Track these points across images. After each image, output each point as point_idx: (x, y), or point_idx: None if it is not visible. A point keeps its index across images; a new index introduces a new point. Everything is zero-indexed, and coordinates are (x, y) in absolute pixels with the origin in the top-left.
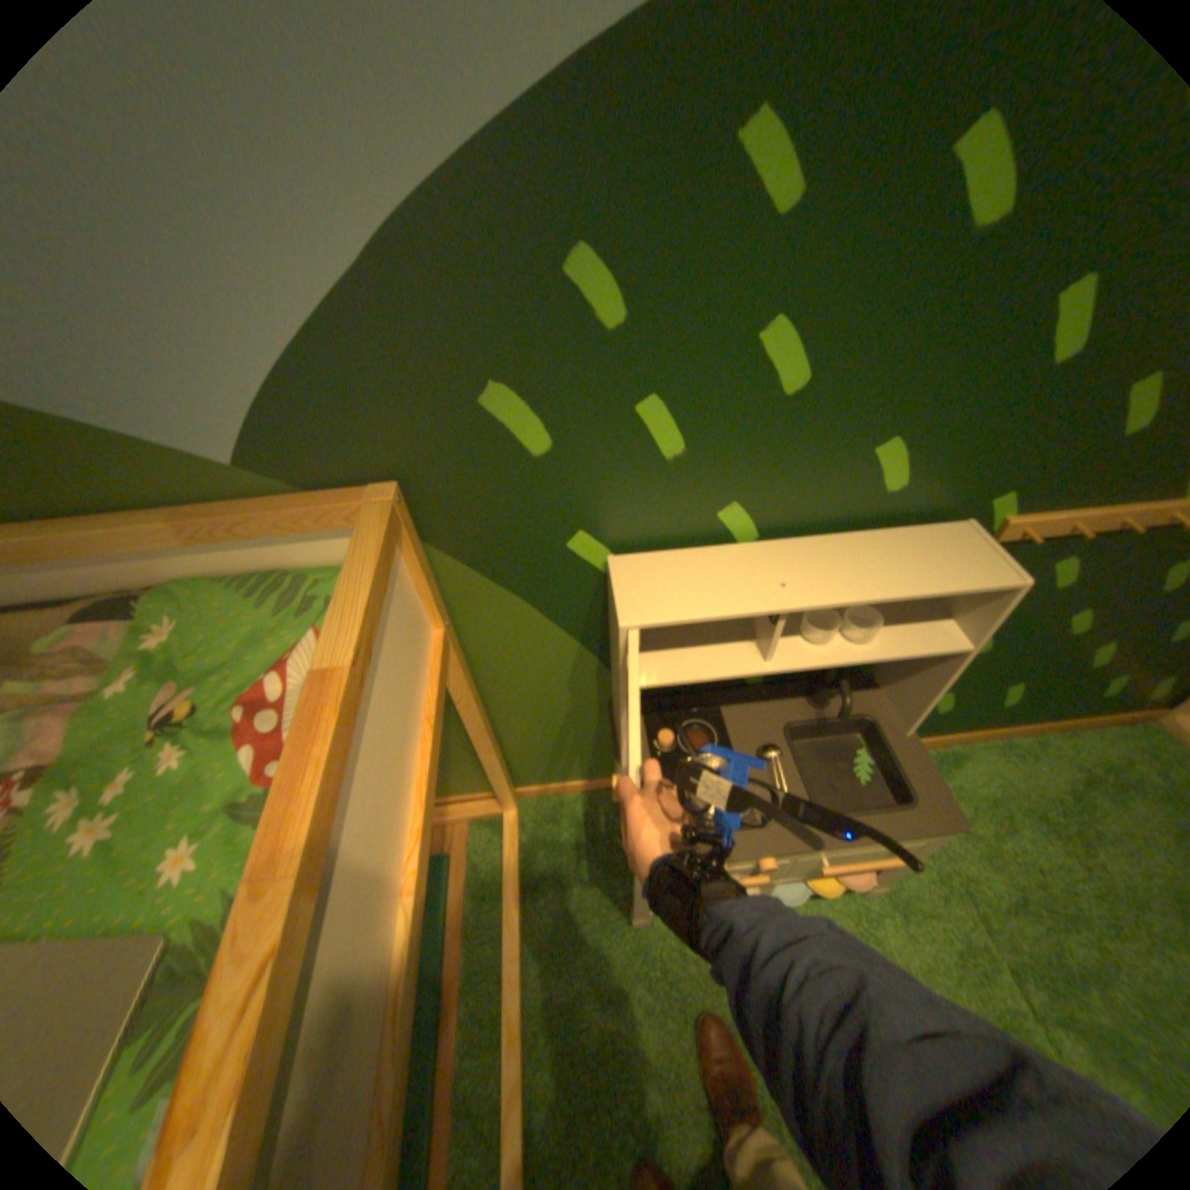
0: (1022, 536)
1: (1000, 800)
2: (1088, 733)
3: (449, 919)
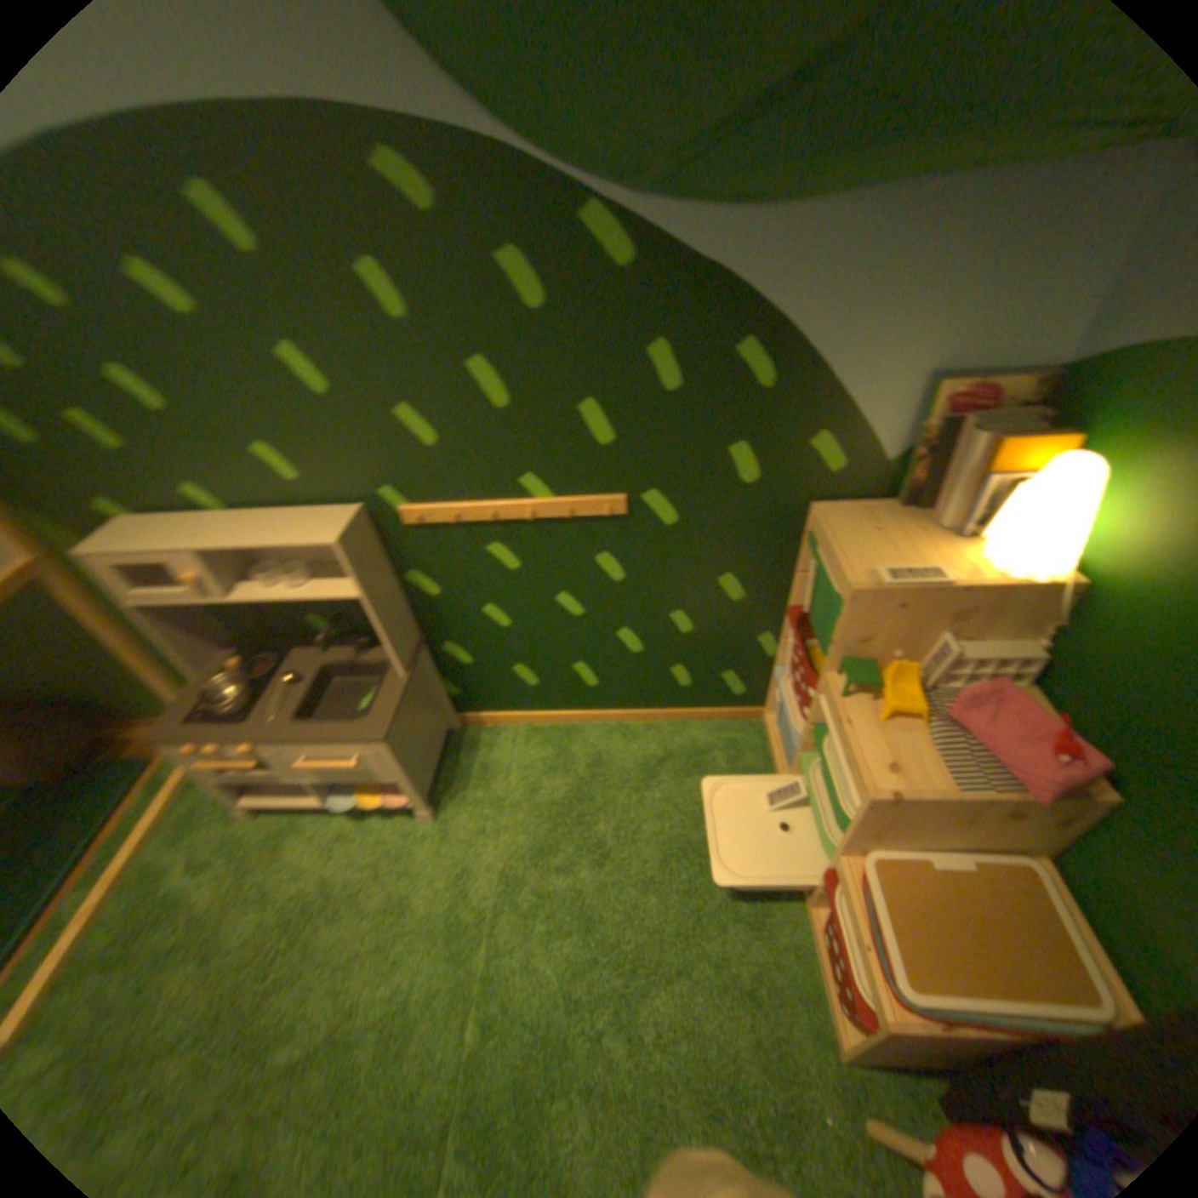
0: (418, 520)
1: (583, 765)
2: (695, 723)
3: (129, 800)
